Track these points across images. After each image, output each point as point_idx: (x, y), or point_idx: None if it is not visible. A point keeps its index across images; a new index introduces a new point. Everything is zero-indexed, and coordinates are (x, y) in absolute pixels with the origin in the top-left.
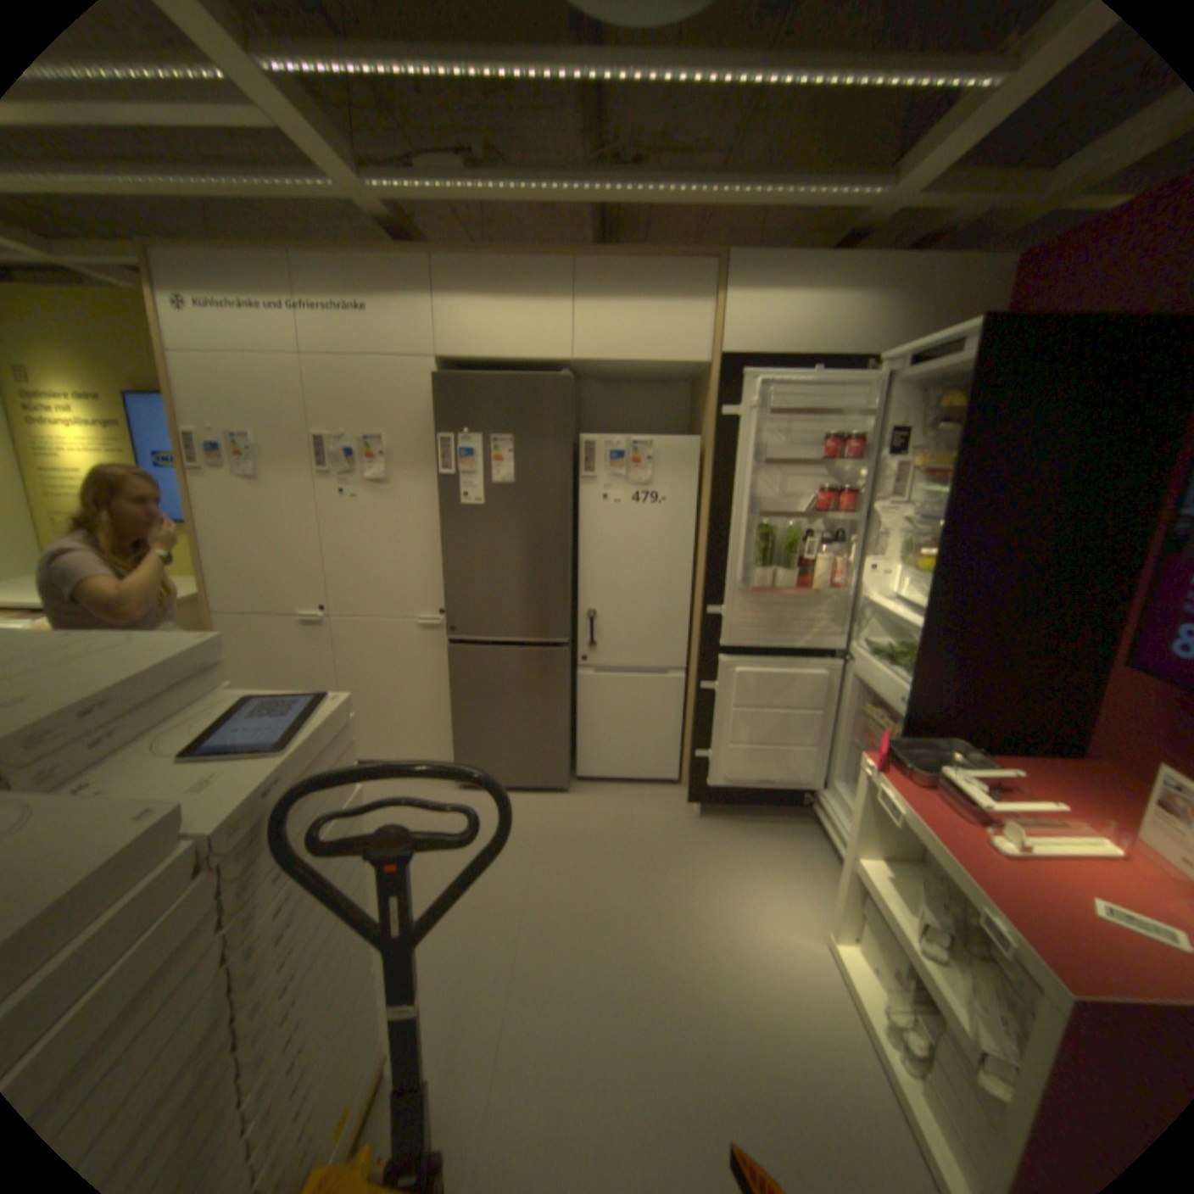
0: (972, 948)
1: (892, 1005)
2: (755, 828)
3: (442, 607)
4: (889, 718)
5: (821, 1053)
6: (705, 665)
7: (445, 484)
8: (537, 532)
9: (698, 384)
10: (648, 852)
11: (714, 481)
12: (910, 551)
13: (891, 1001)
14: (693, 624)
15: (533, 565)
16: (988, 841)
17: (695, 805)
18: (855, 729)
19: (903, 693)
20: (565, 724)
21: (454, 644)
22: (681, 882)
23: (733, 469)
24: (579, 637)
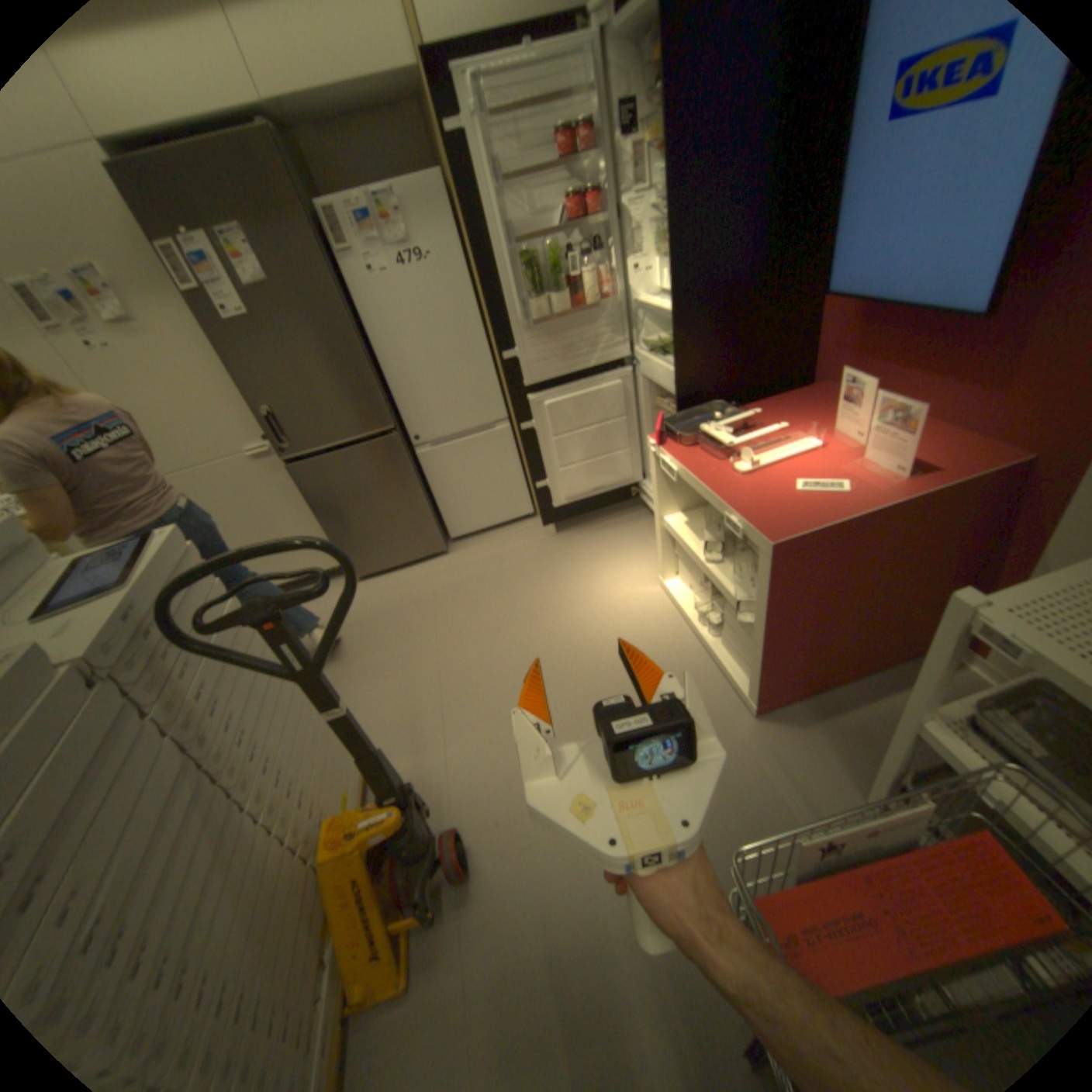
0: (738, 546)
1: (699, 602)
2: (599, 527)
3: (262, 434)
4: (673, 404)
5: (659, 647)
6: (518, 409)
7: (194, 303)
8: (316, 328)
9: (421, 102)
10: (521, 572)
11: (463, 218)
12: (662, 241)
13: (695, 599)
14: (500, 375)
15: (328, 365)
16: (731, 468)
17: (549, 527)
18: (653, 423)
19: (673, 377)
20: (422, 500)
21: (290, 465)
22: (550, 583)
23: (477, 198)
24: (404, 422)
